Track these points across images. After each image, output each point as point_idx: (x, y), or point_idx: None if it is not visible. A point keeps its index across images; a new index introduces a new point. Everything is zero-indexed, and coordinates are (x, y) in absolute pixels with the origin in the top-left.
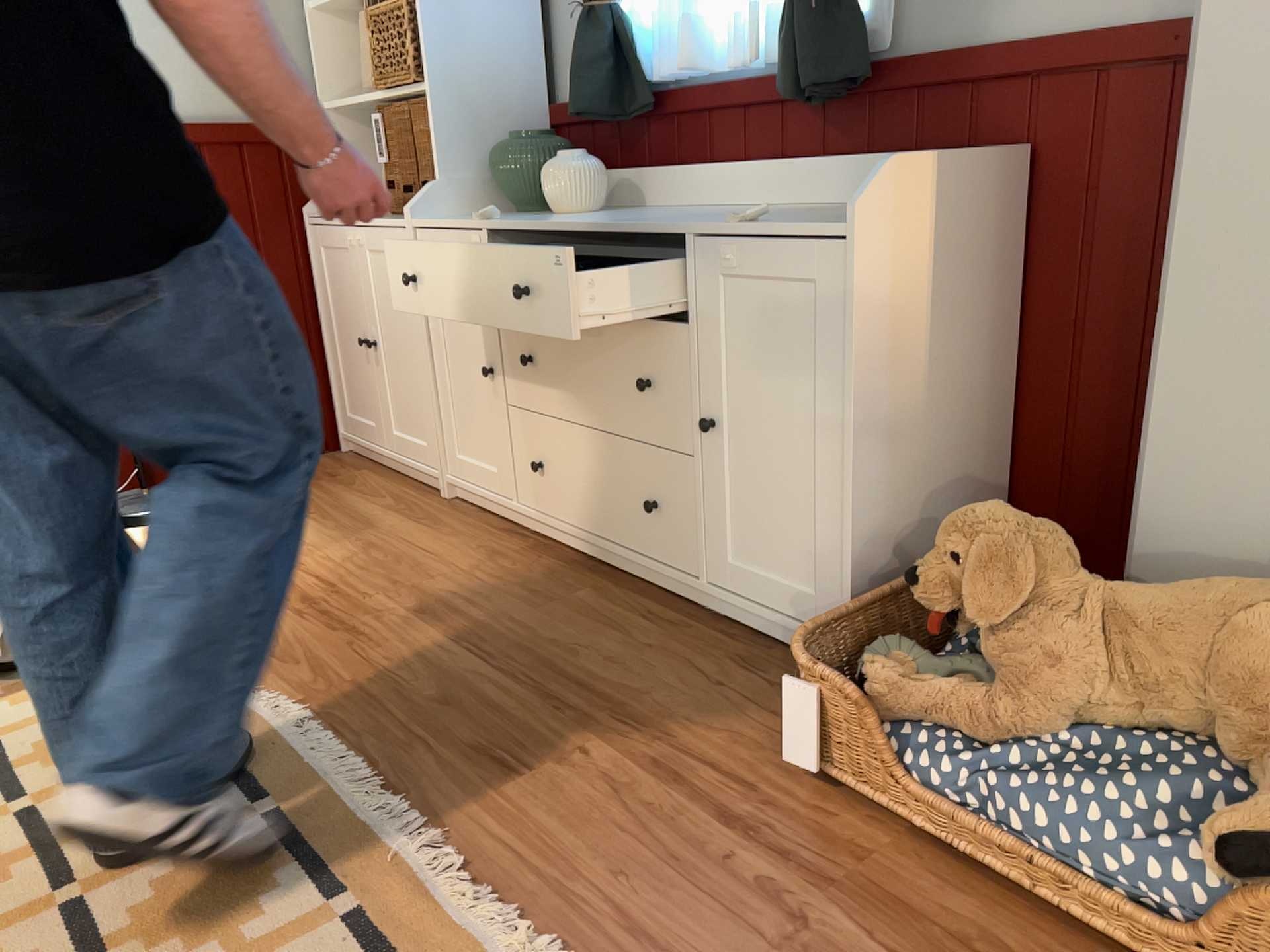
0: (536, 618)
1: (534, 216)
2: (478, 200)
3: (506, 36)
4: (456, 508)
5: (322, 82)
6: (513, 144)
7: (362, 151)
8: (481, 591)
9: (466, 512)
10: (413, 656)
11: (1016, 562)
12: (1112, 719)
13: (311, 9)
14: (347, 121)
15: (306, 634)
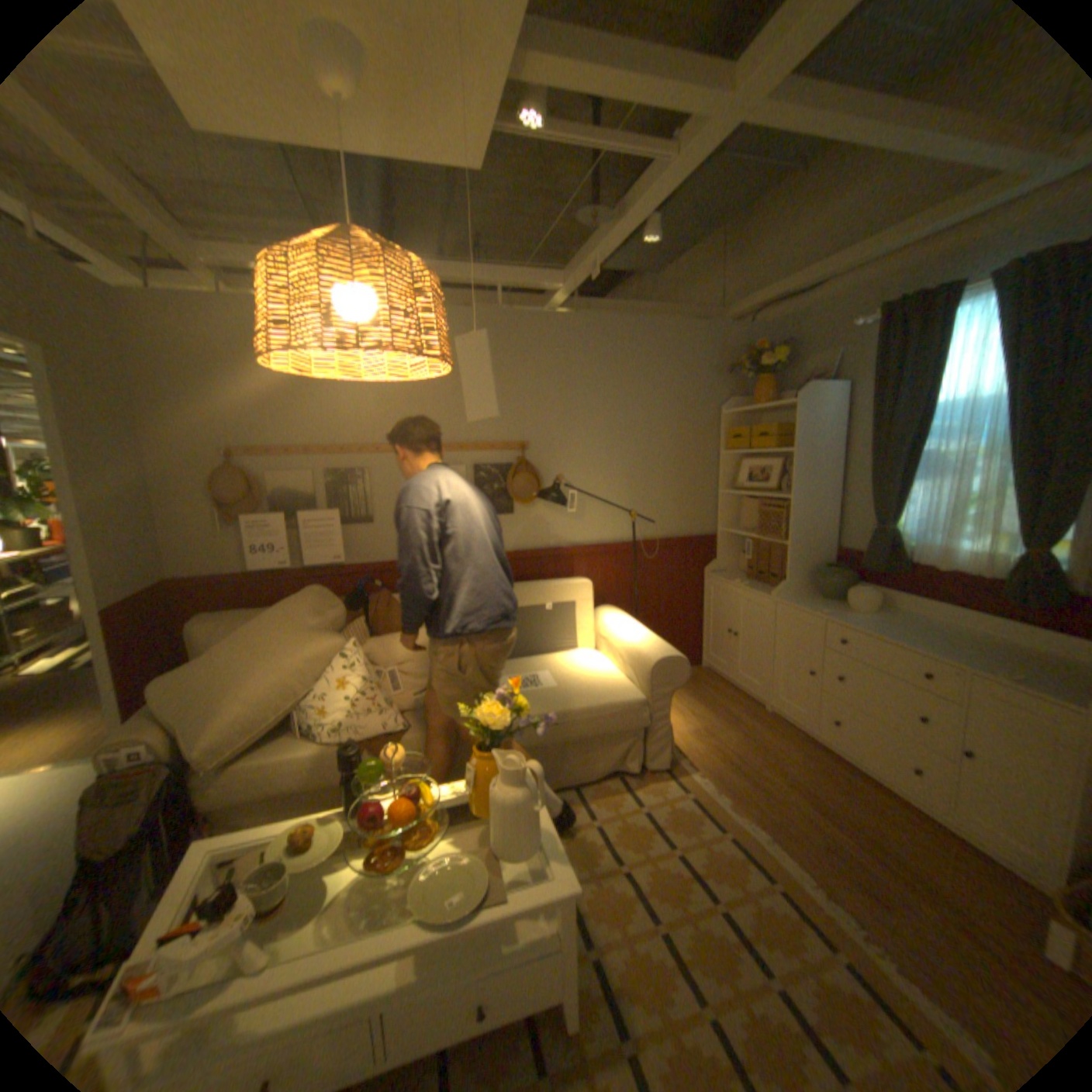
0: (853, 809)
1: (843, 611)
2: (802, 588)
3: (823, 520)
4: (777, 720)
5: (720, 518)
6: (829, 573)
7: (730, 544)
8: (815, 782)
9: (783, 725)
10: (801, 817)
11: None
12: None
13: (720, 491)
14: (726, 533)
15: (743, 787)
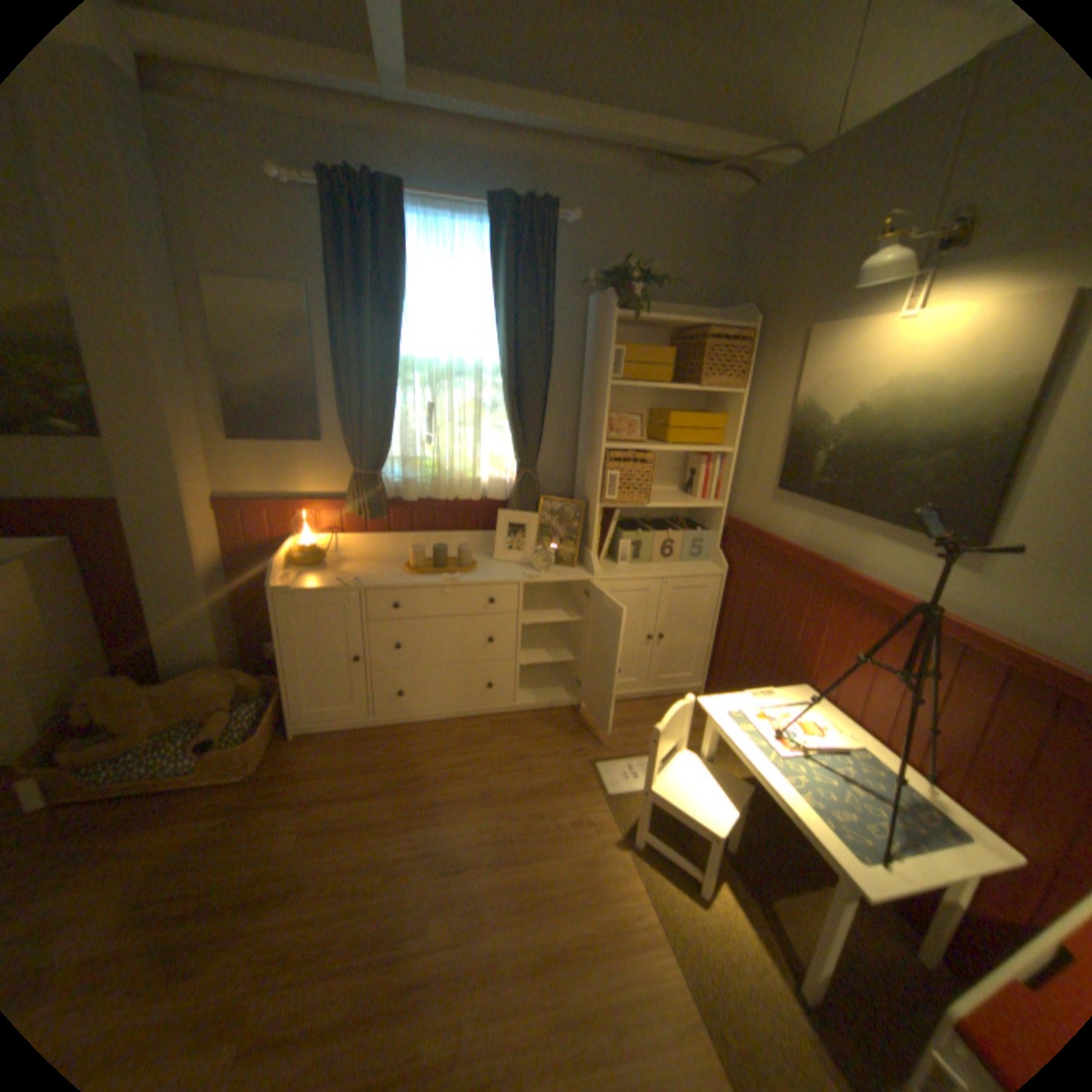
0: None
1: None
2: None
3: None
4: None
5: None
6: None
7: None
8: None
9: None
10: None
11: (109, 700)
12: (159, 732)
13: None
14: None
15: None
